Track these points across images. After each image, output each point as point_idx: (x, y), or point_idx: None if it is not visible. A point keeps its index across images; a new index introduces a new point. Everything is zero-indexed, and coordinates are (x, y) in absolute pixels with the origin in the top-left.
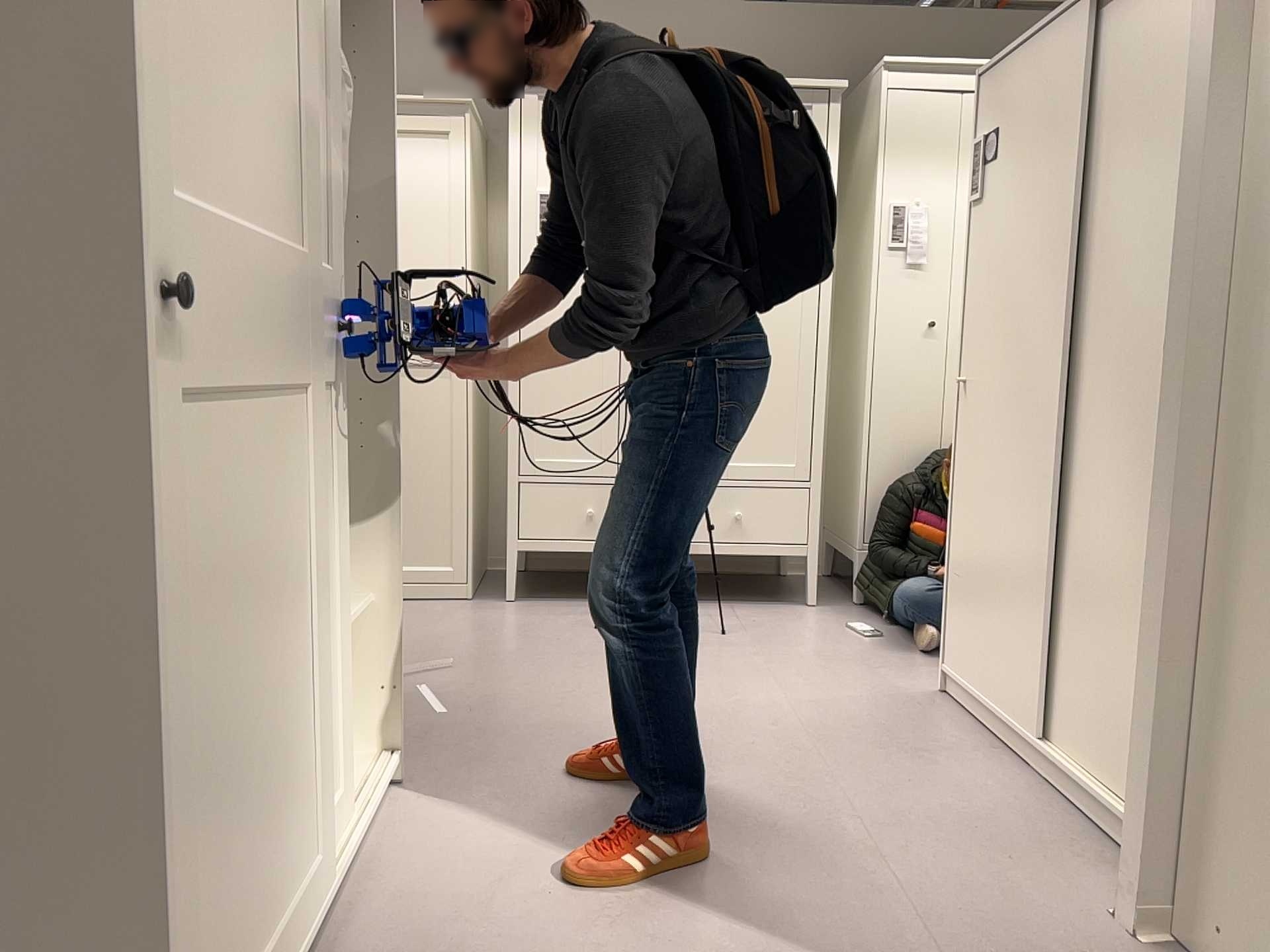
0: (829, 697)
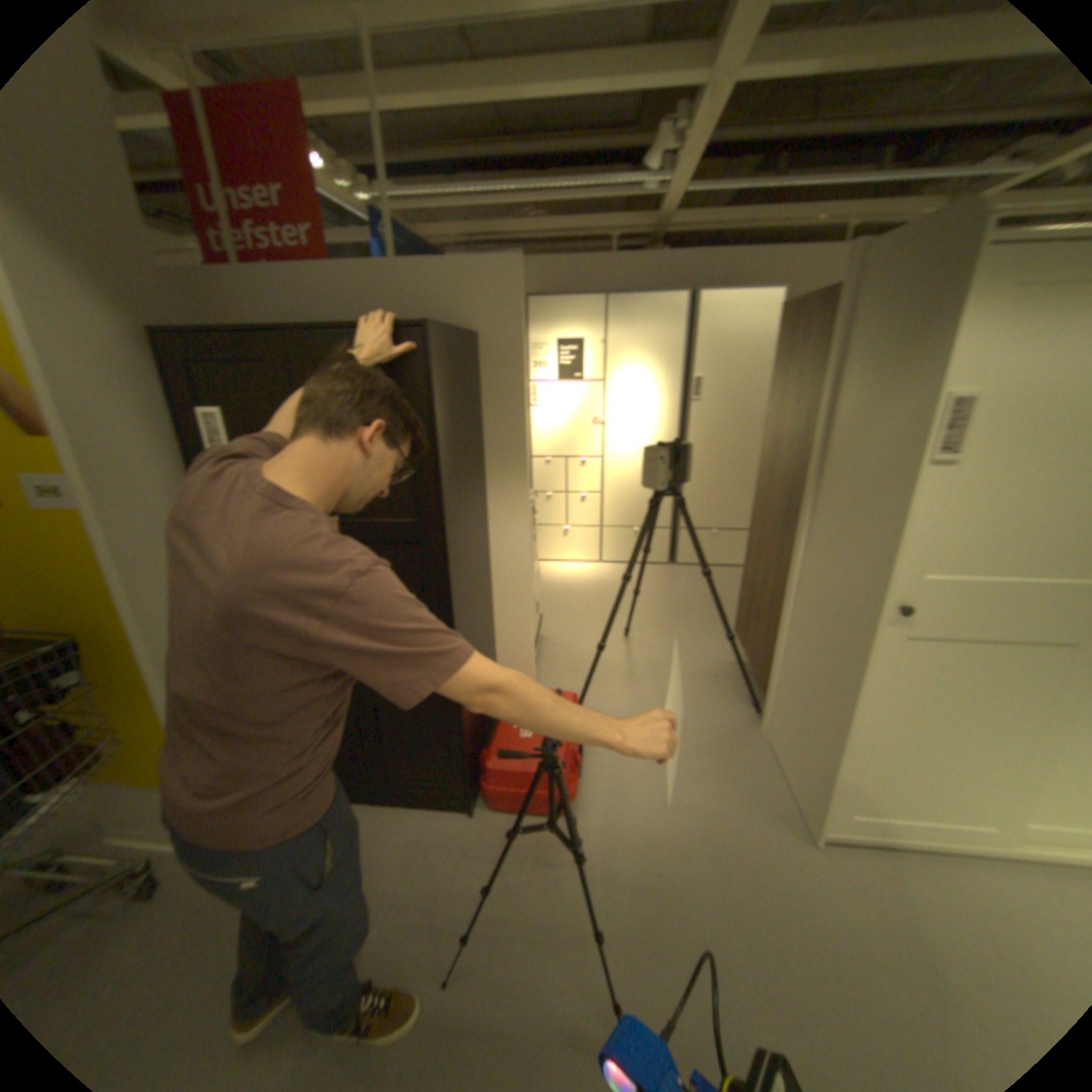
0: None
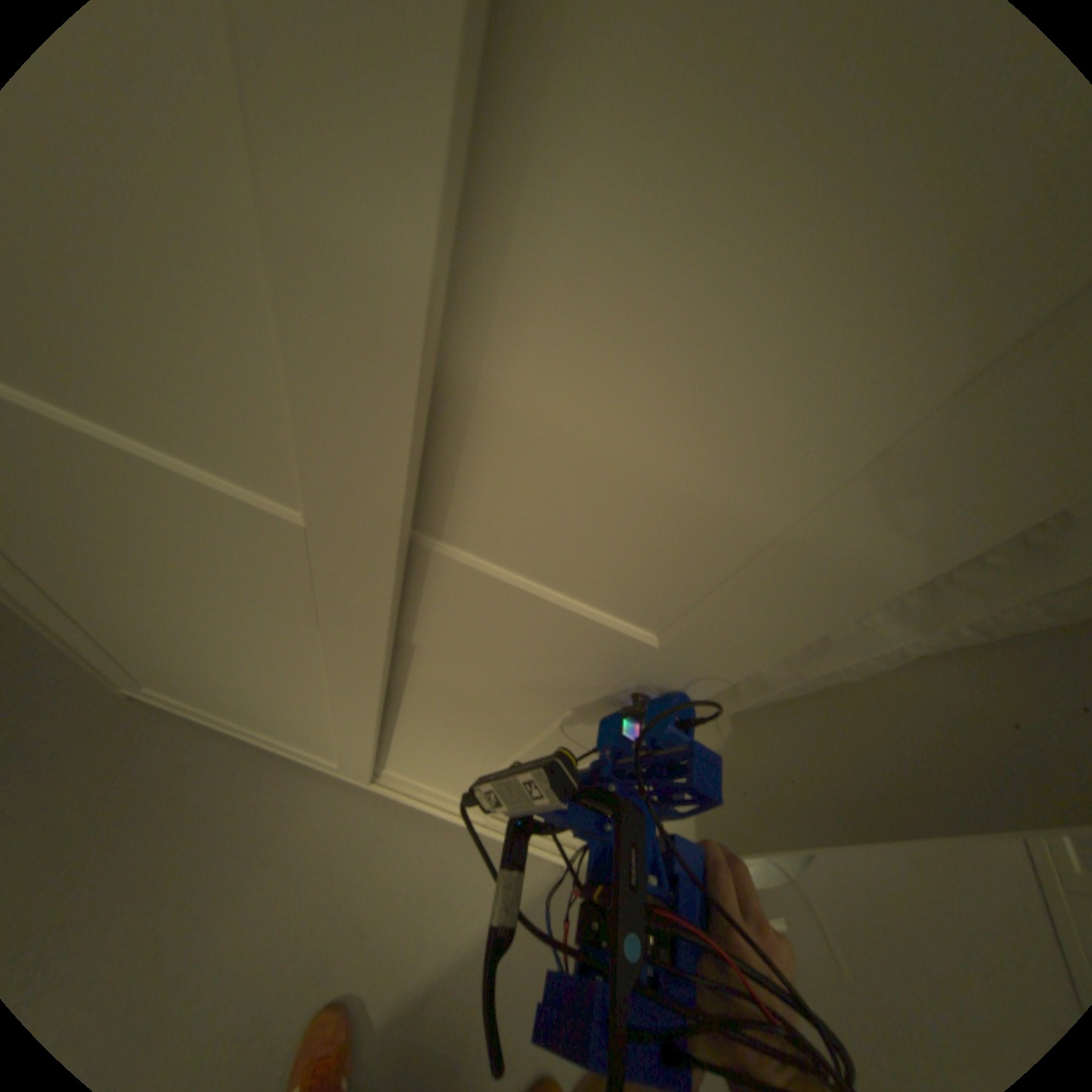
0: None
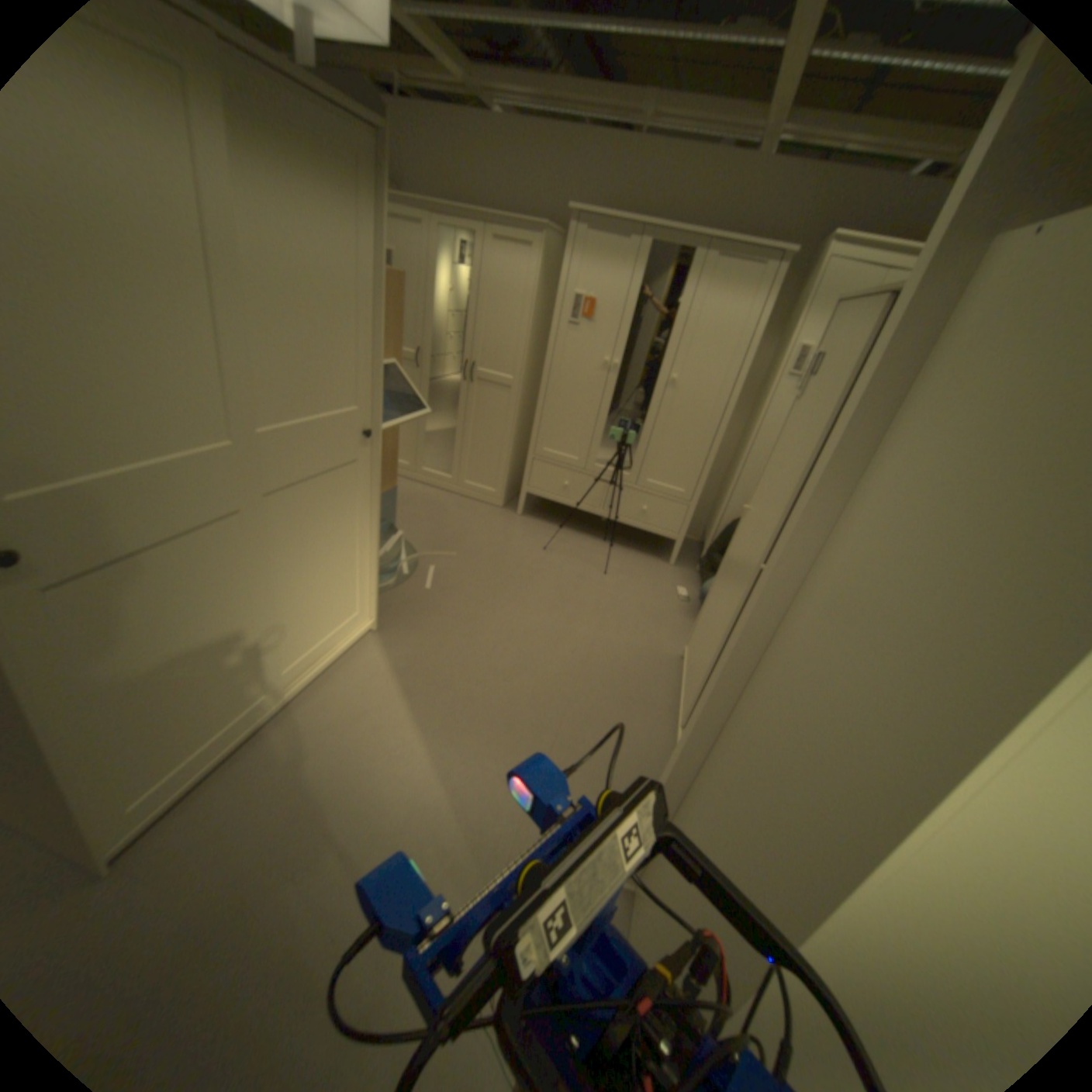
0: (620, 637)
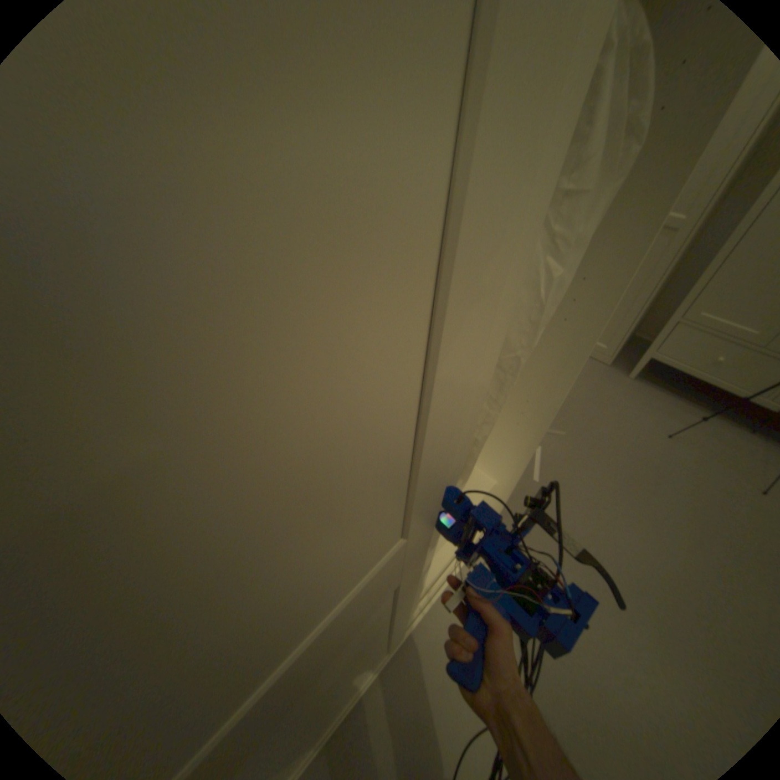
0: None
